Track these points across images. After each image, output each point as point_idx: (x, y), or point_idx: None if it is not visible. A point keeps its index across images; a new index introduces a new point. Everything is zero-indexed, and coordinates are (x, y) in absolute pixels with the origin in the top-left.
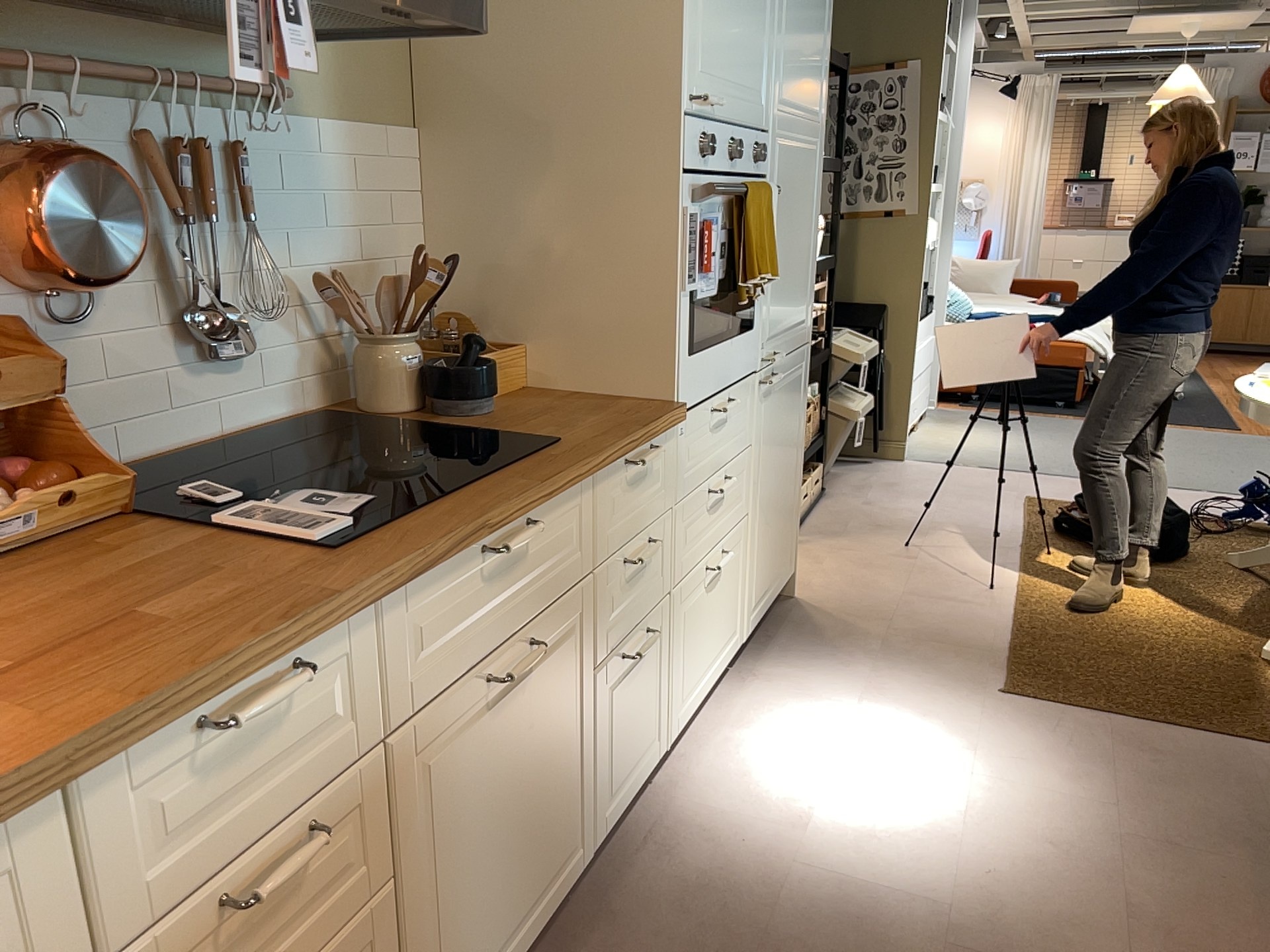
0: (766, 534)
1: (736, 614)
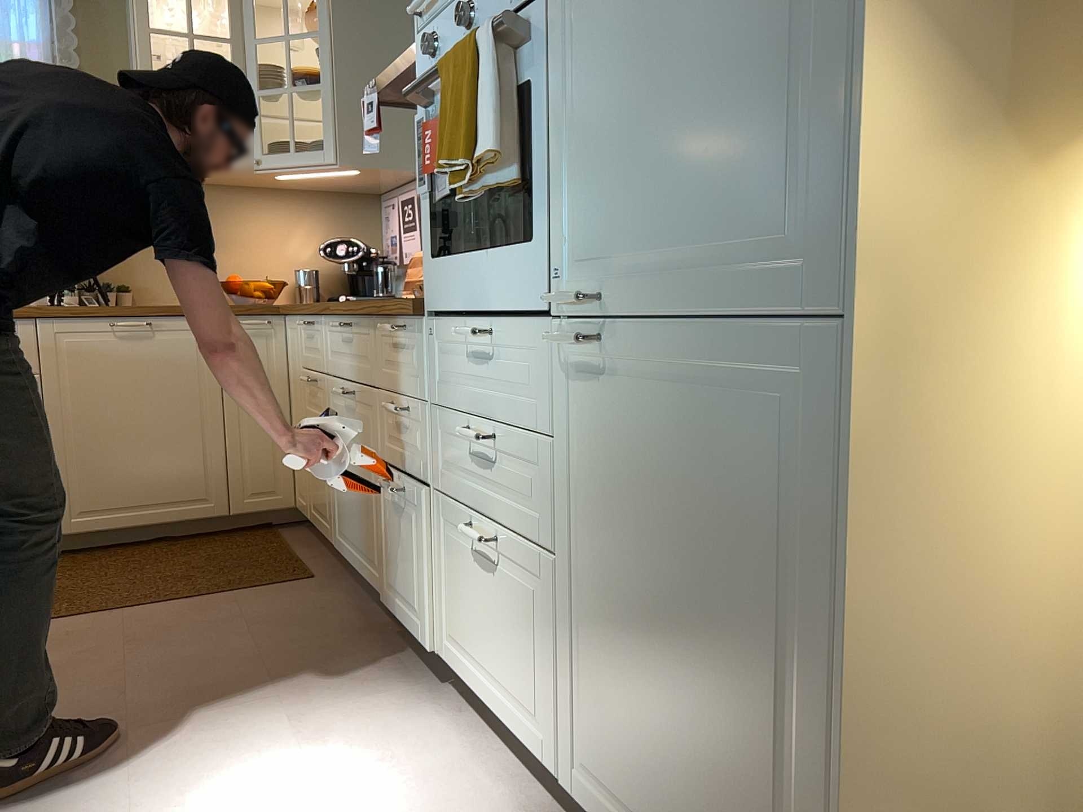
0: (620, 678)
1: (541, 700)
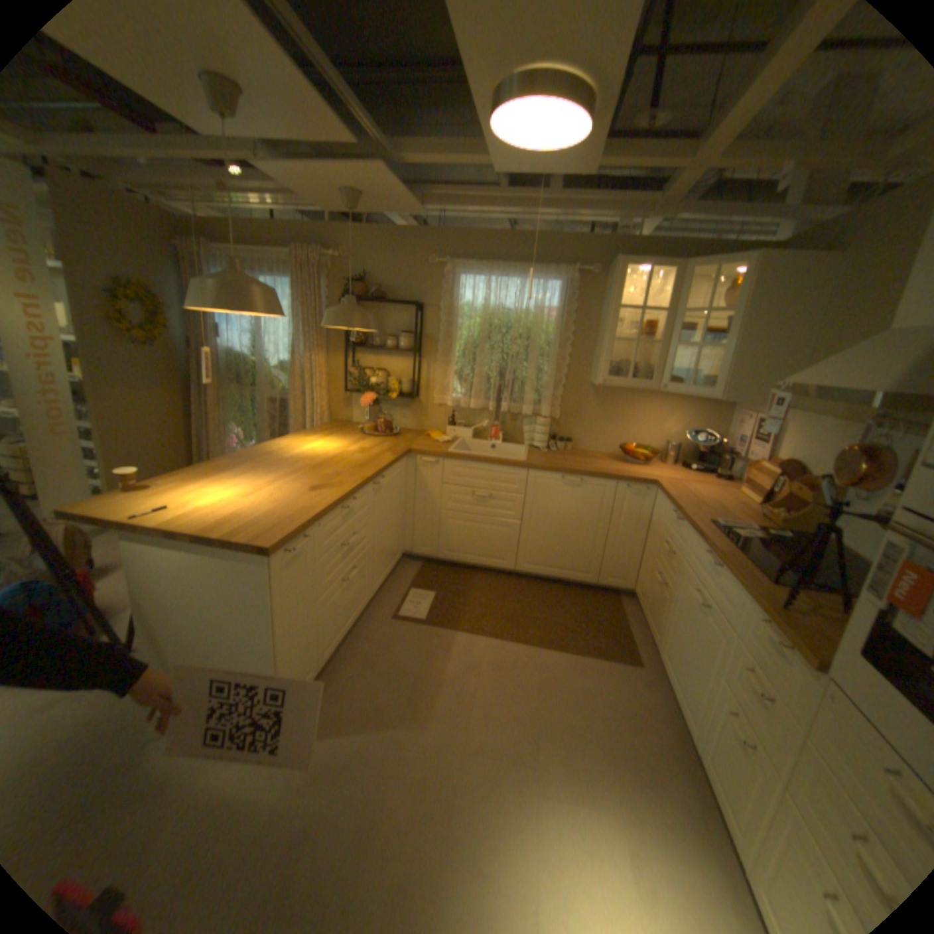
0: None
1: None
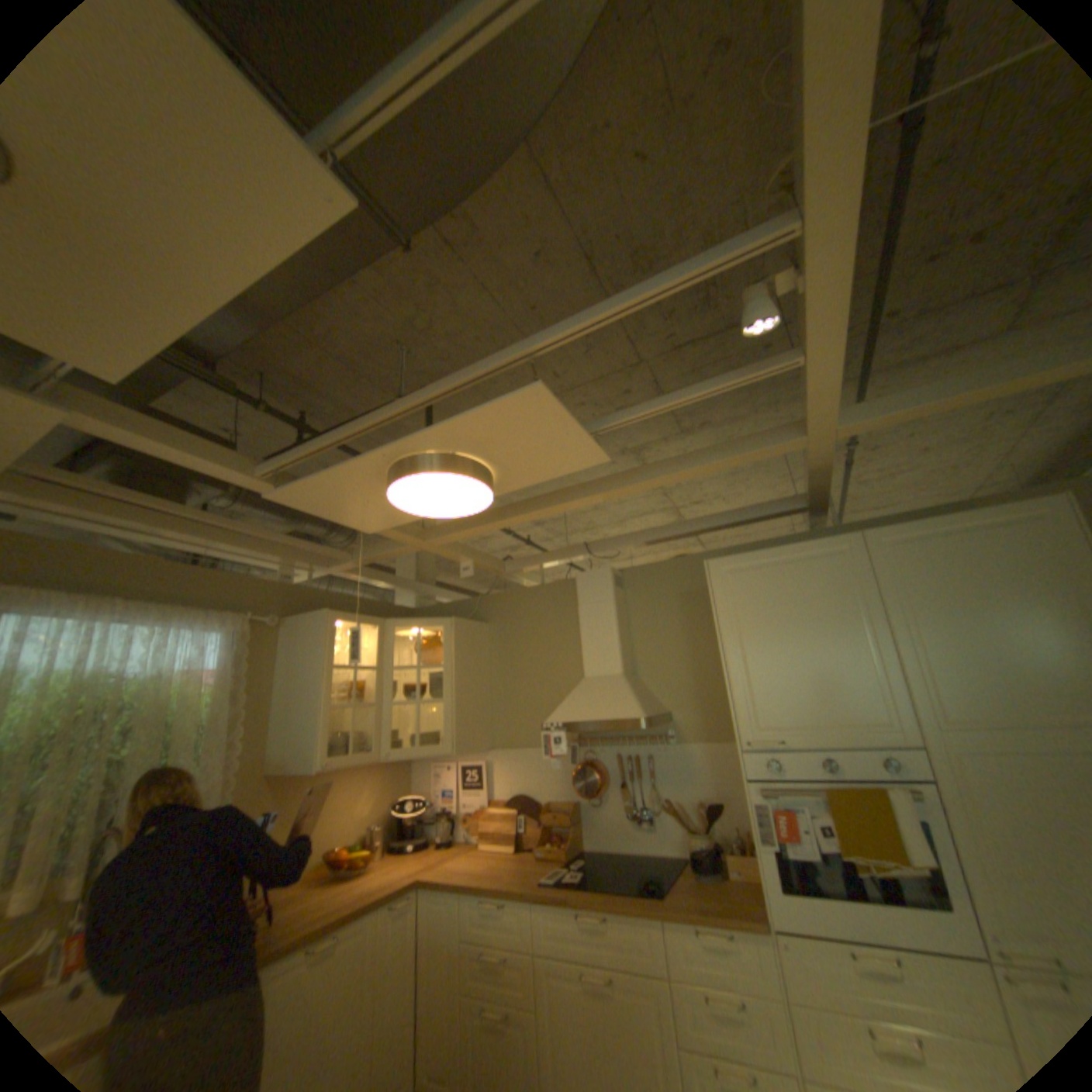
0: None
1: None
